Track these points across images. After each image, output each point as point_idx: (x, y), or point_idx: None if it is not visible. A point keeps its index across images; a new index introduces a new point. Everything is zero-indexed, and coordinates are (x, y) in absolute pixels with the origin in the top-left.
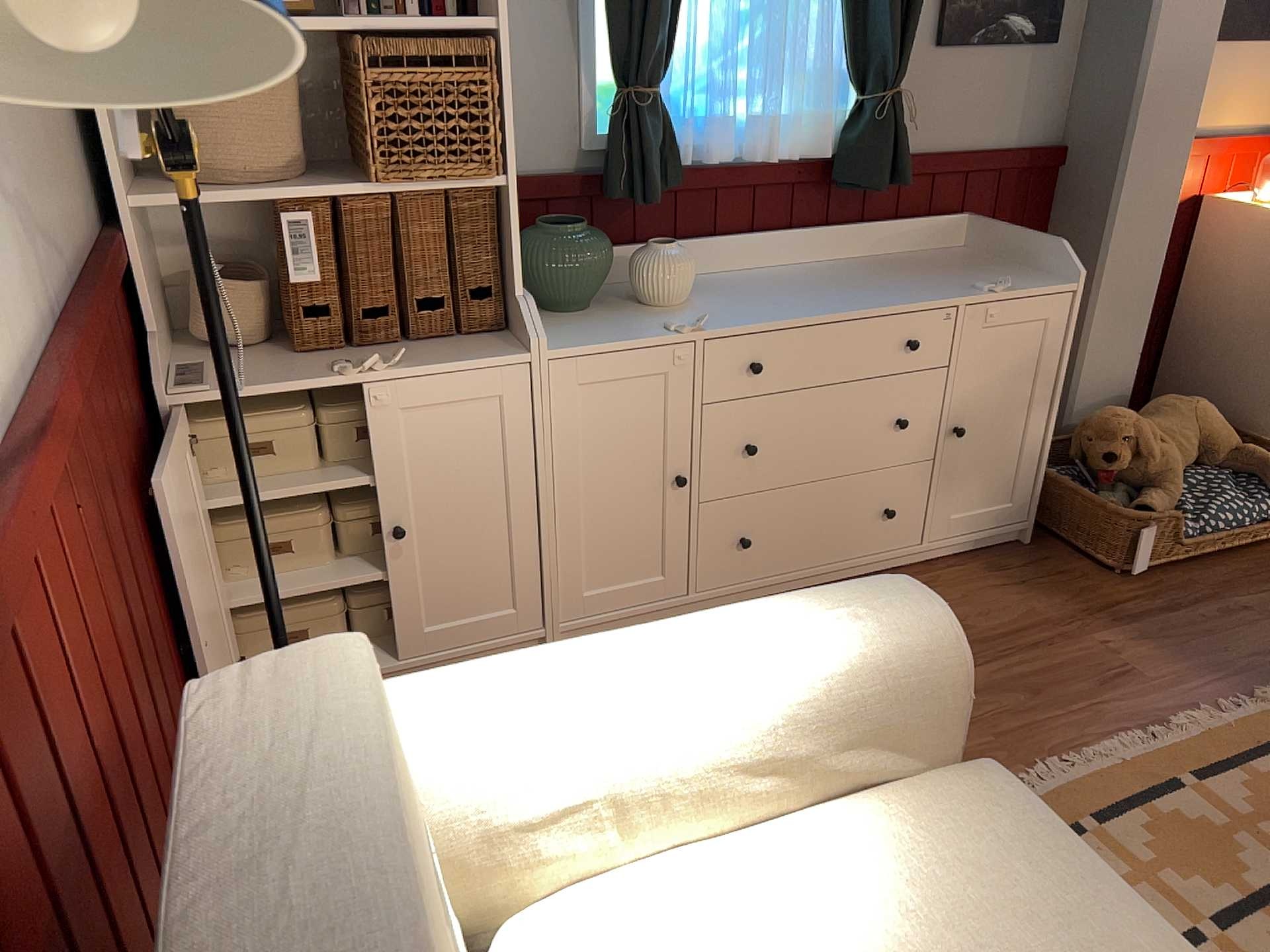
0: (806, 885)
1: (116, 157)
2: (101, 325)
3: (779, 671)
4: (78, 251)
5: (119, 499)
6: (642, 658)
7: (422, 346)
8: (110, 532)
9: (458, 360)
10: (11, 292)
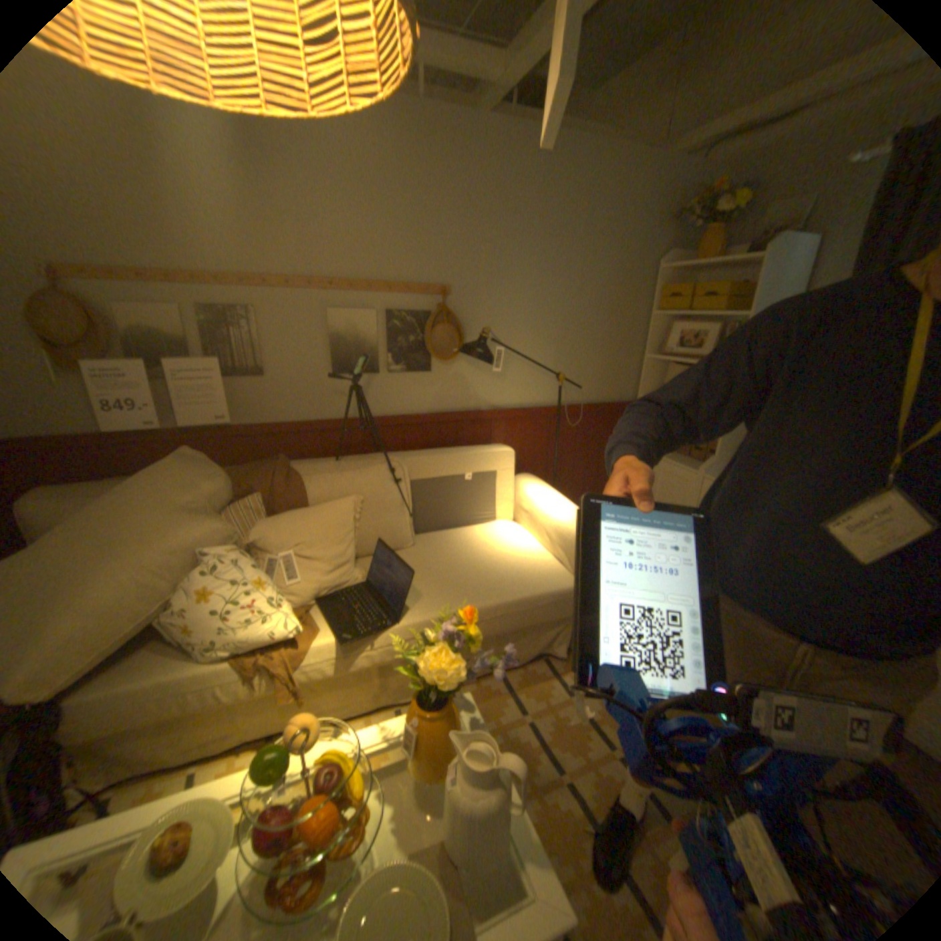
0: (528, 551)
1: (643, 385)
2: (589, 412)
3: (566, 521)
4: (606, 399)
5: (572, 444)
6: (561, 504)
7: (689, 460)
8: (559, 445)
9: (683, 465)
10: (551, 395)
